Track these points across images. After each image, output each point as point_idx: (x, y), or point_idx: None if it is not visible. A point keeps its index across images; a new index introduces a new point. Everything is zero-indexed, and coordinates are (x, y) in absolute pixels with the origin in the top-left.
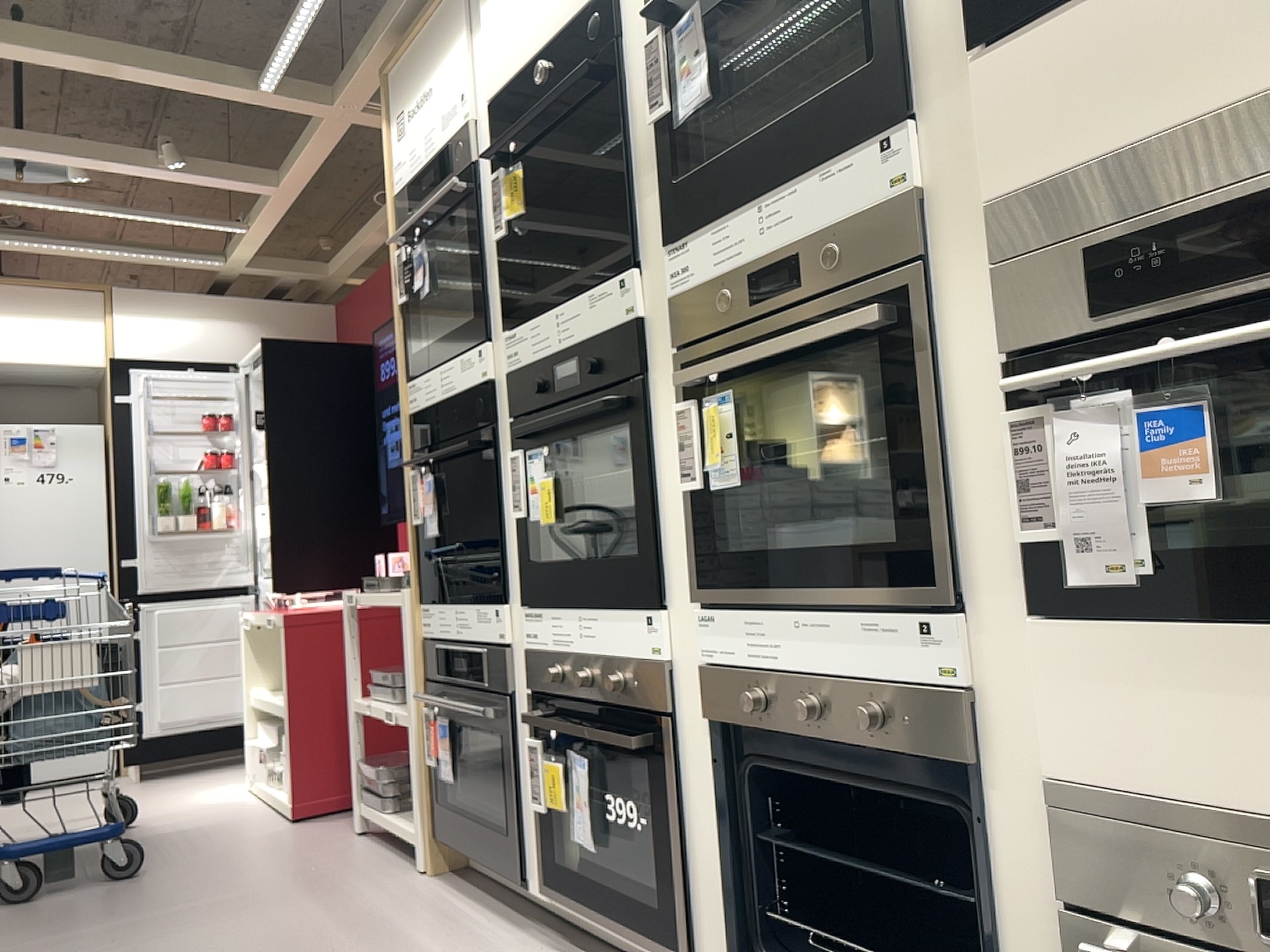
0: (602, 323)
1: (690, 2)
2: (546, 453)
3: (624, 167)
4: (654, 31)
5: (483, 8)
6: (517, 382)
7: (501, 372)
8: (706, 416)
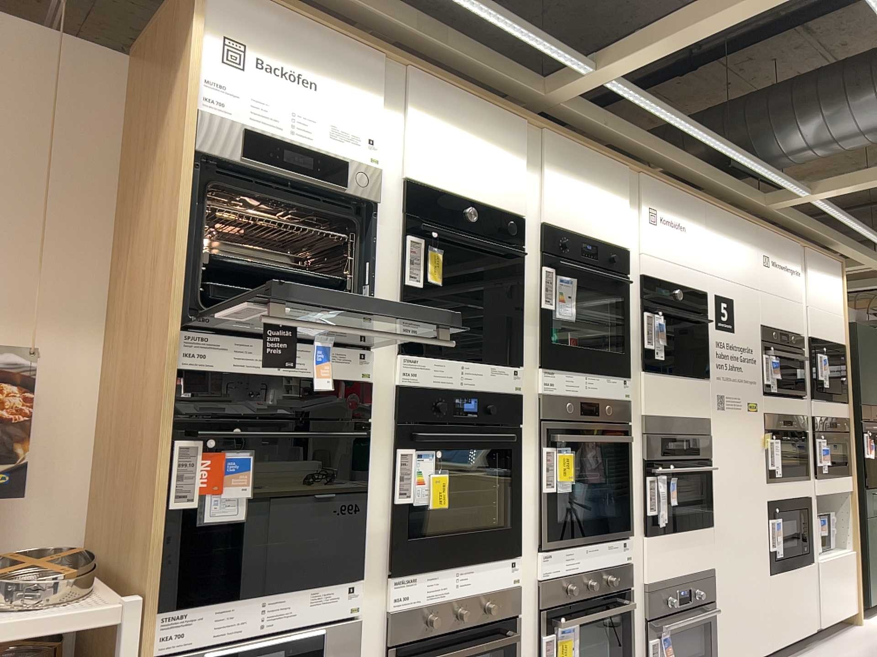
0: (498, 387)
1: (563, 273)
2: (436, 452)
3: (517, 313)
4: (548, 270)
5: (410, 113)
6: (415, 395)
7: (385, 379)
8: (556, 453)
